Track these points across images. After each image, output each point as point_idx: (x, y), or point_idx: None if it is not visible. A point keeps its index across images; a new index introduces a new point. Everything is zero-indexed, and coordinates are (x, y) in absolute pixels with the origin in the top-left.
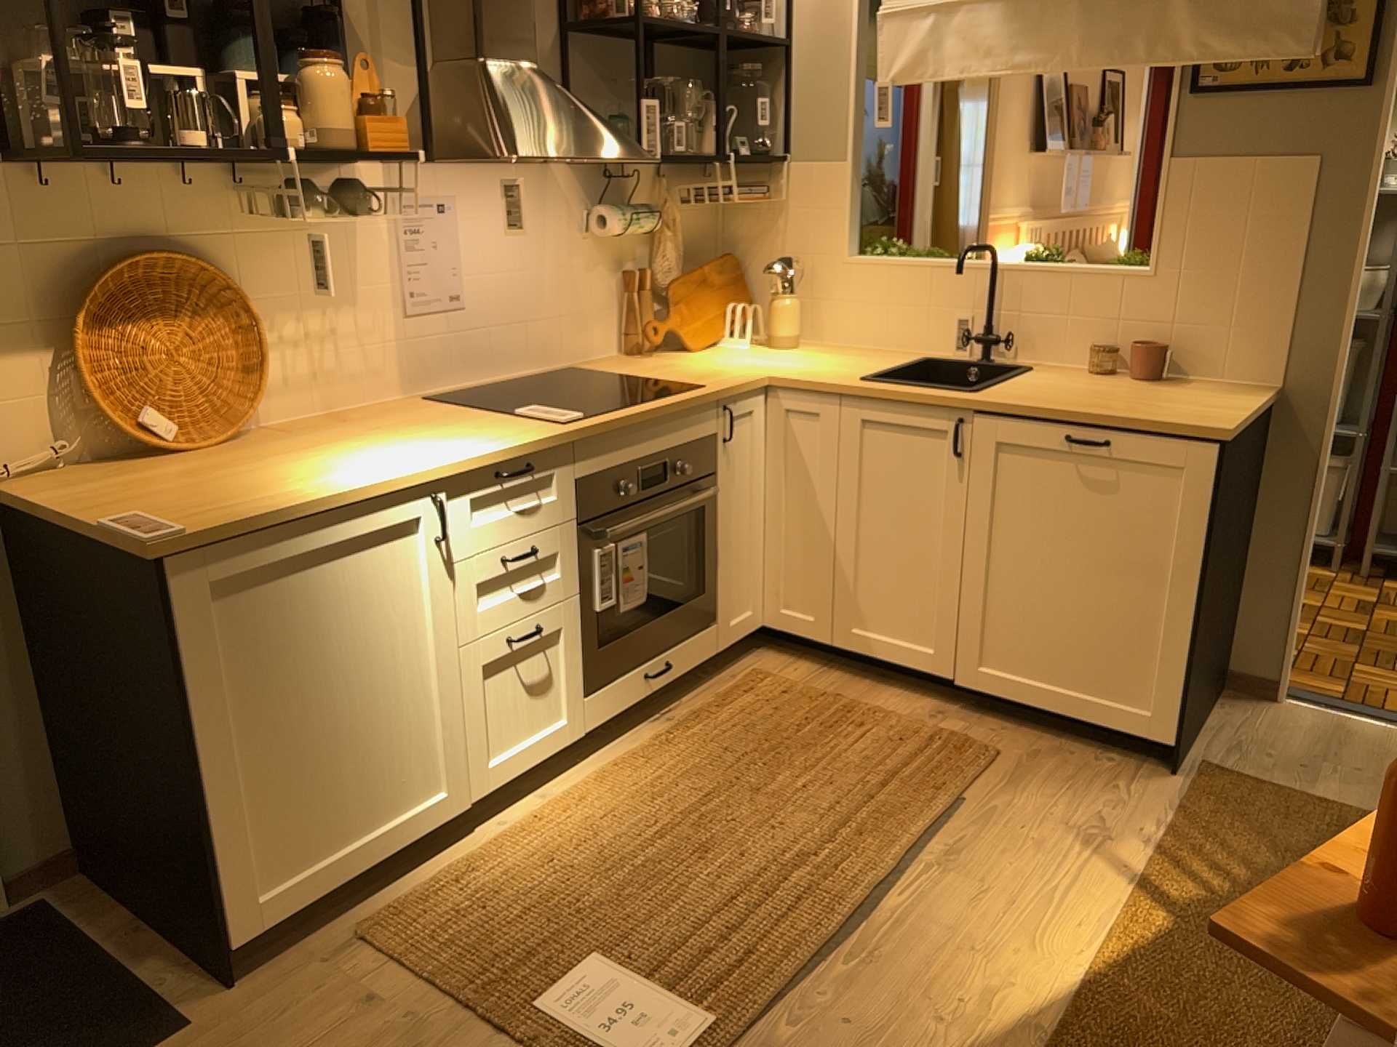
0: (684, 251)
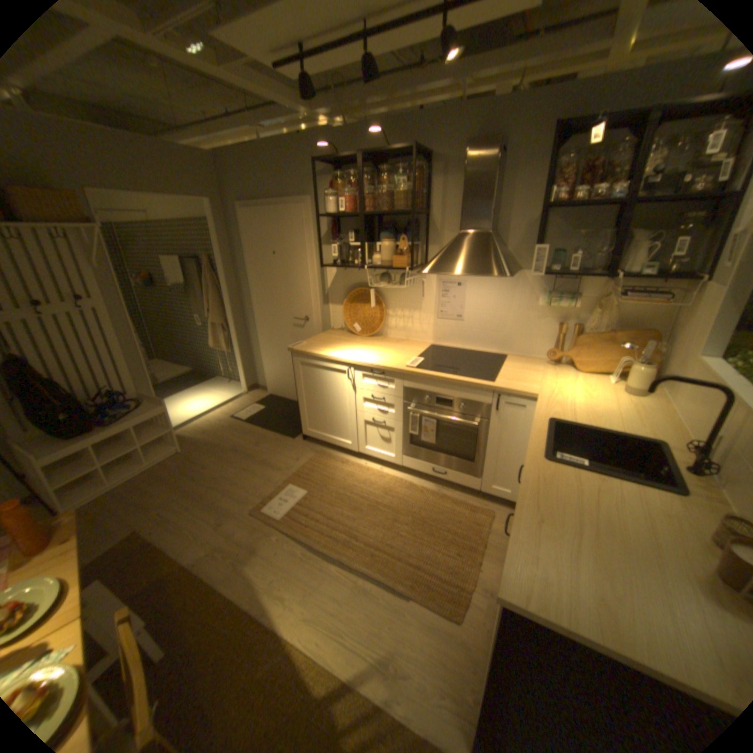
0: (628, 321)
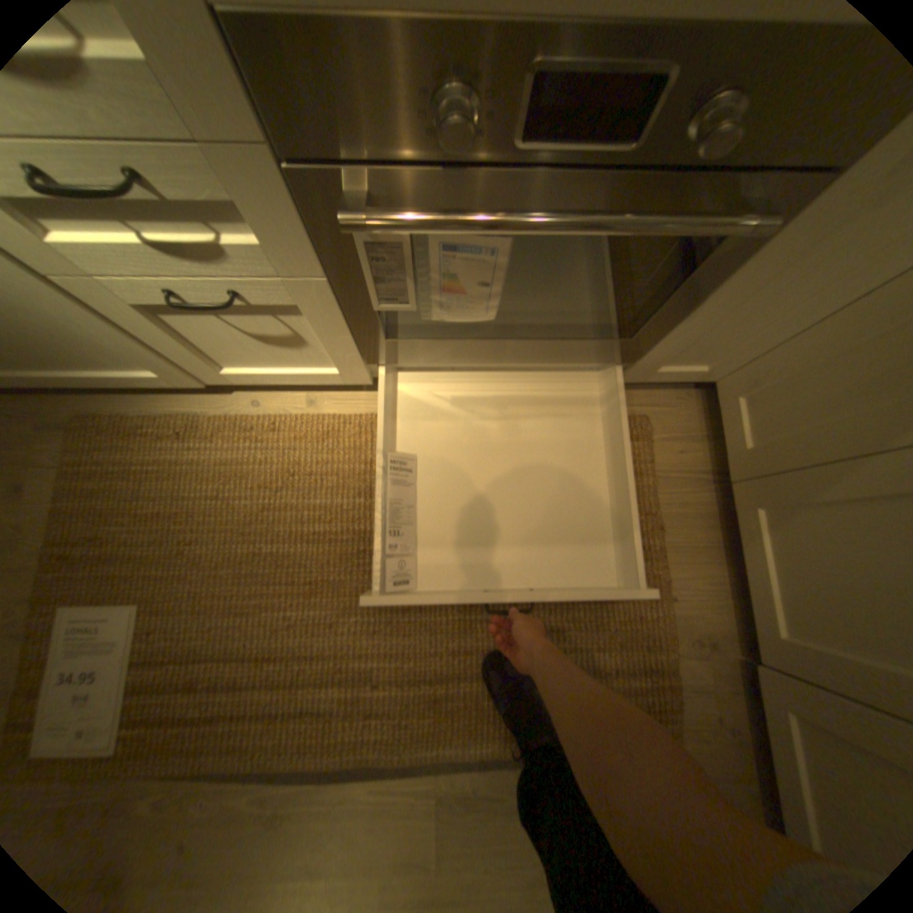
0: None
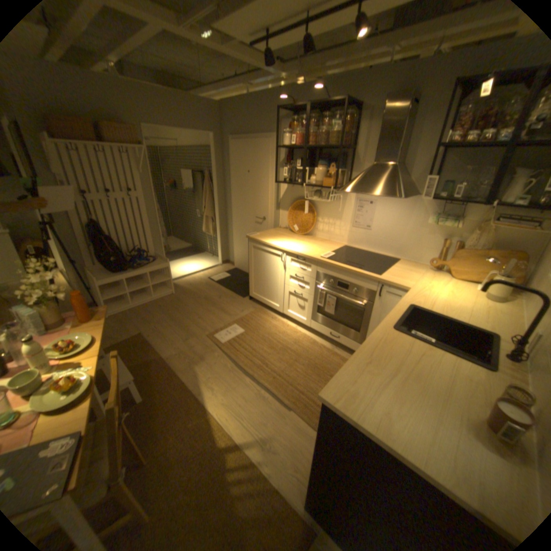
0: (504, 243)
